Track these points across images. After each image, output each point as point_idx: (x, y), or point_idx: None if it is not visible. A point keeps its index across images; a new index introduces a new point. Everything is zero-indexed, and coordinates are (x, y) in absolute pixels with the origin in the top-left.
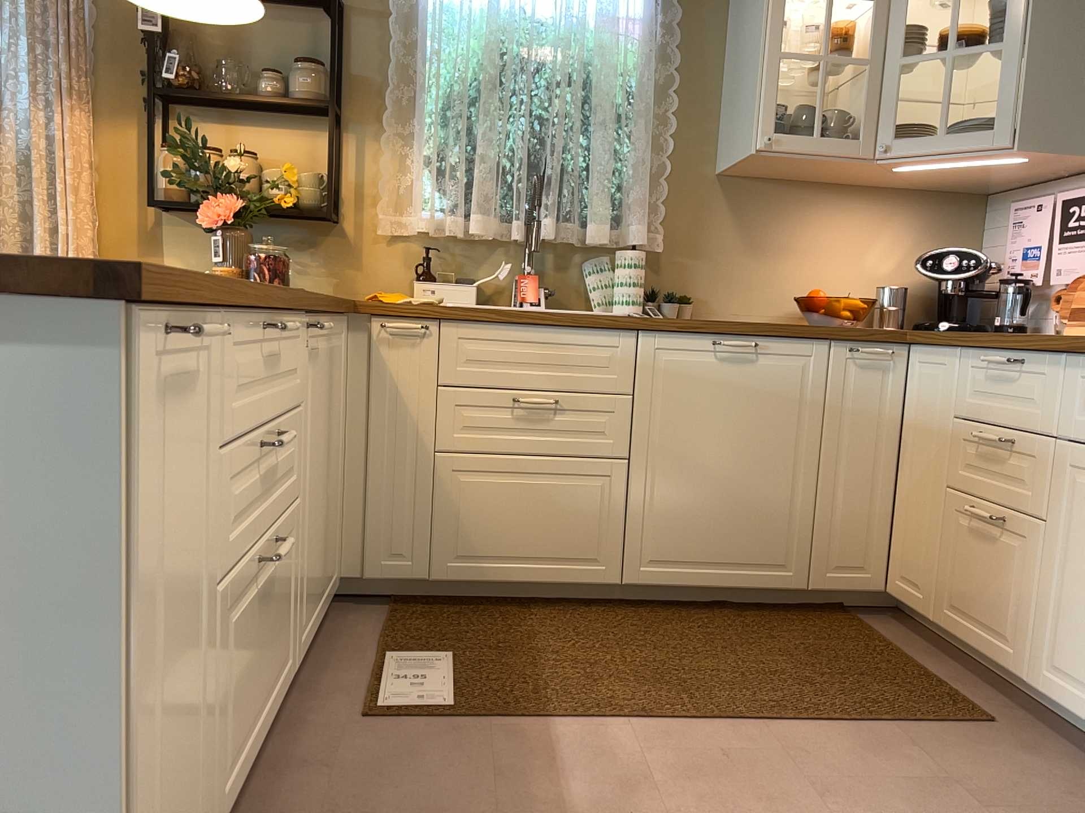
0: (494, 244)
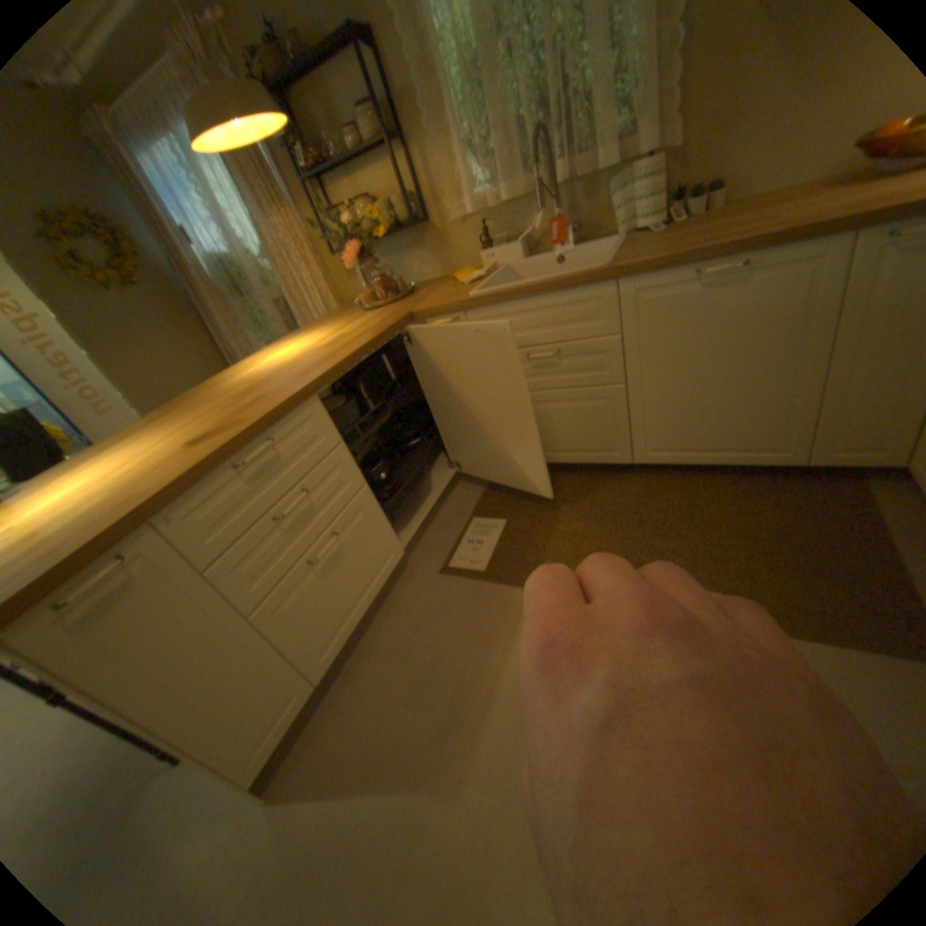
0: (531, 196)
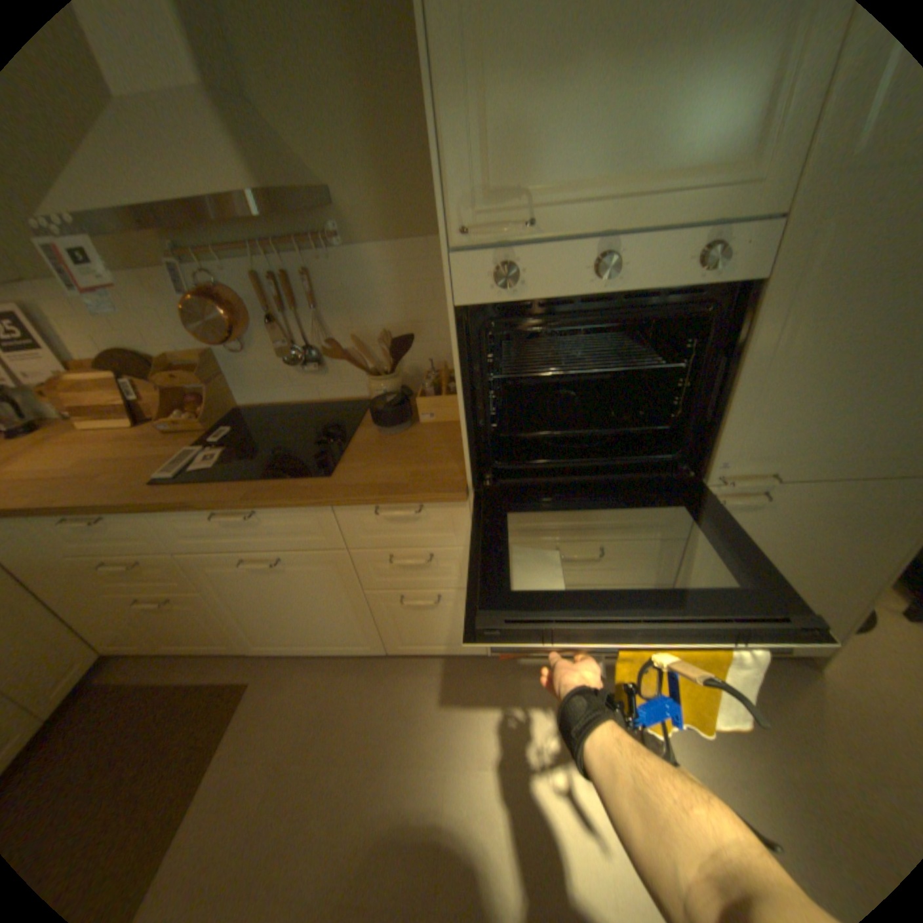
0: None
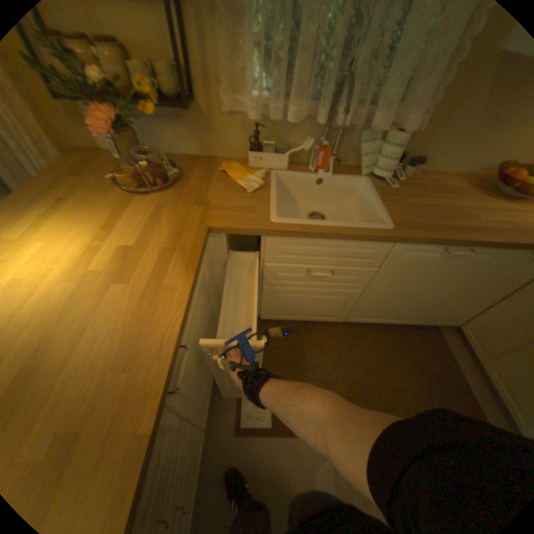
0: (303, 117)
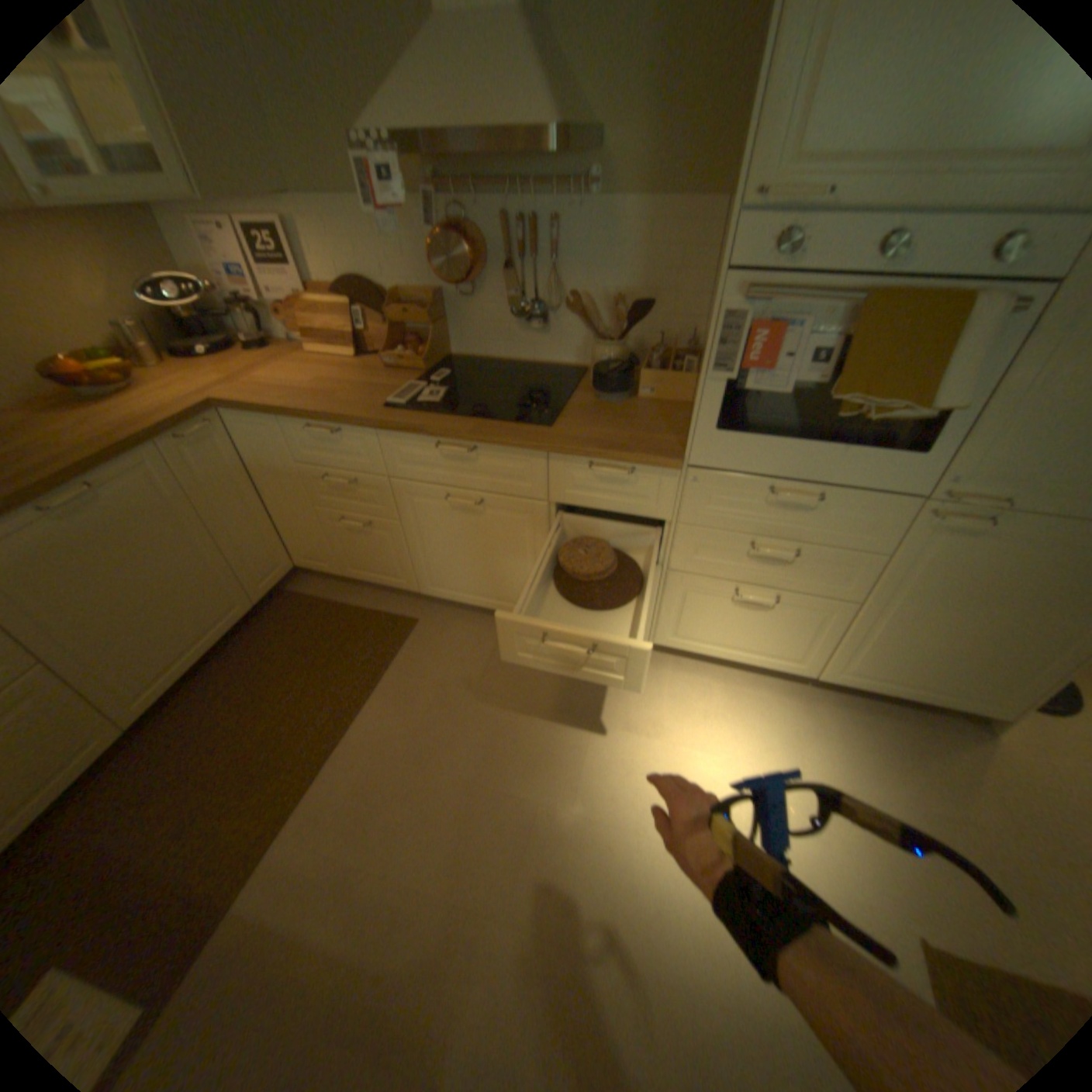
0: None
